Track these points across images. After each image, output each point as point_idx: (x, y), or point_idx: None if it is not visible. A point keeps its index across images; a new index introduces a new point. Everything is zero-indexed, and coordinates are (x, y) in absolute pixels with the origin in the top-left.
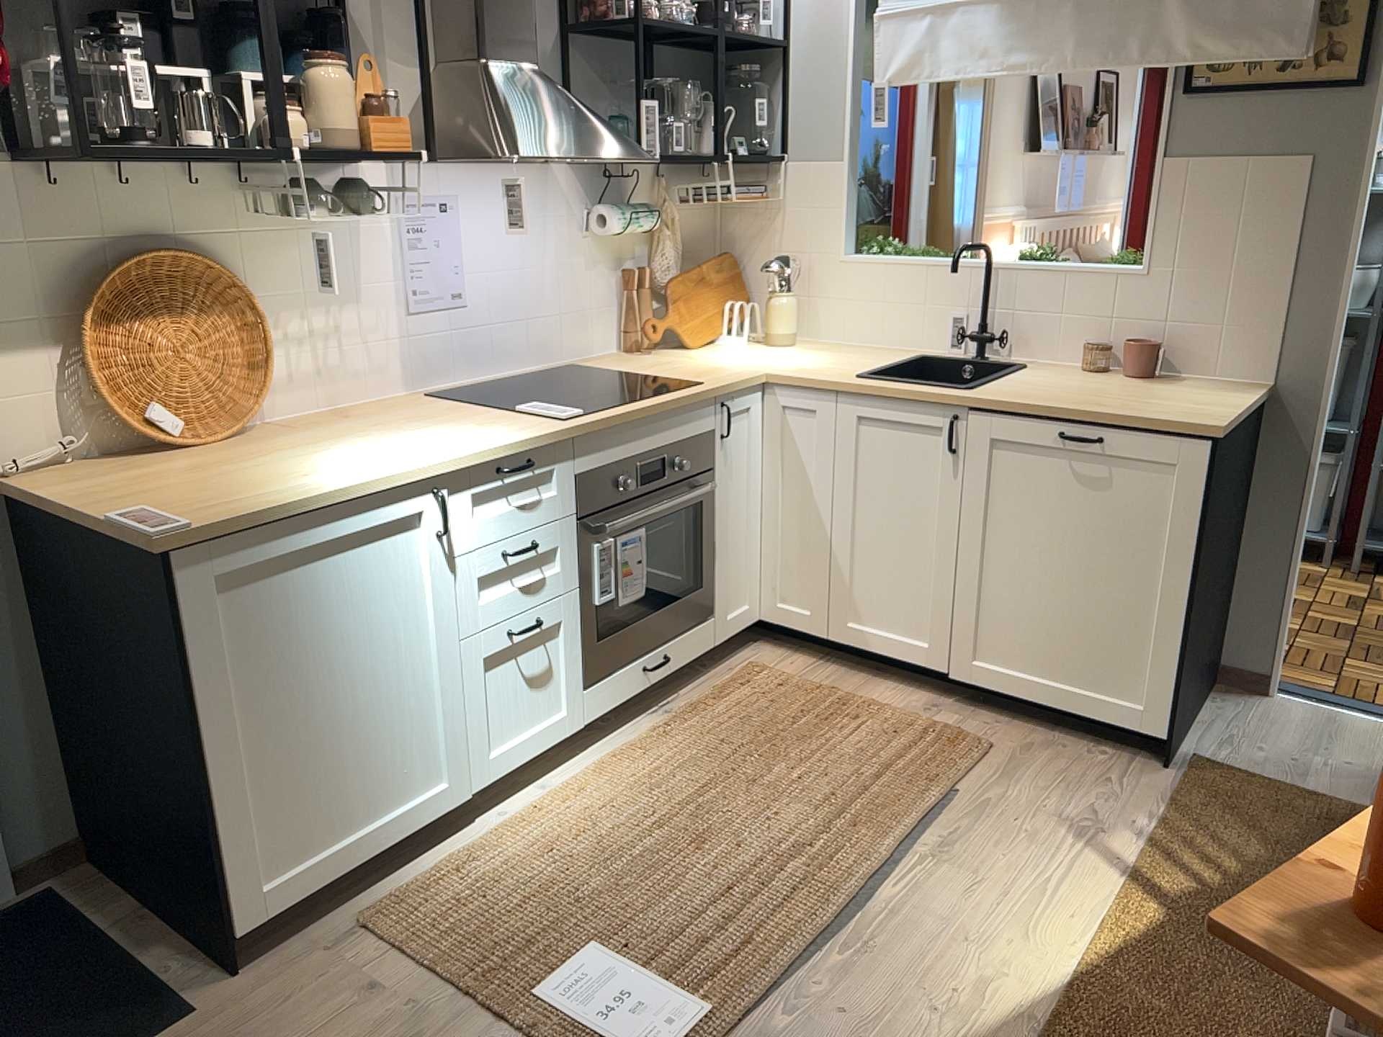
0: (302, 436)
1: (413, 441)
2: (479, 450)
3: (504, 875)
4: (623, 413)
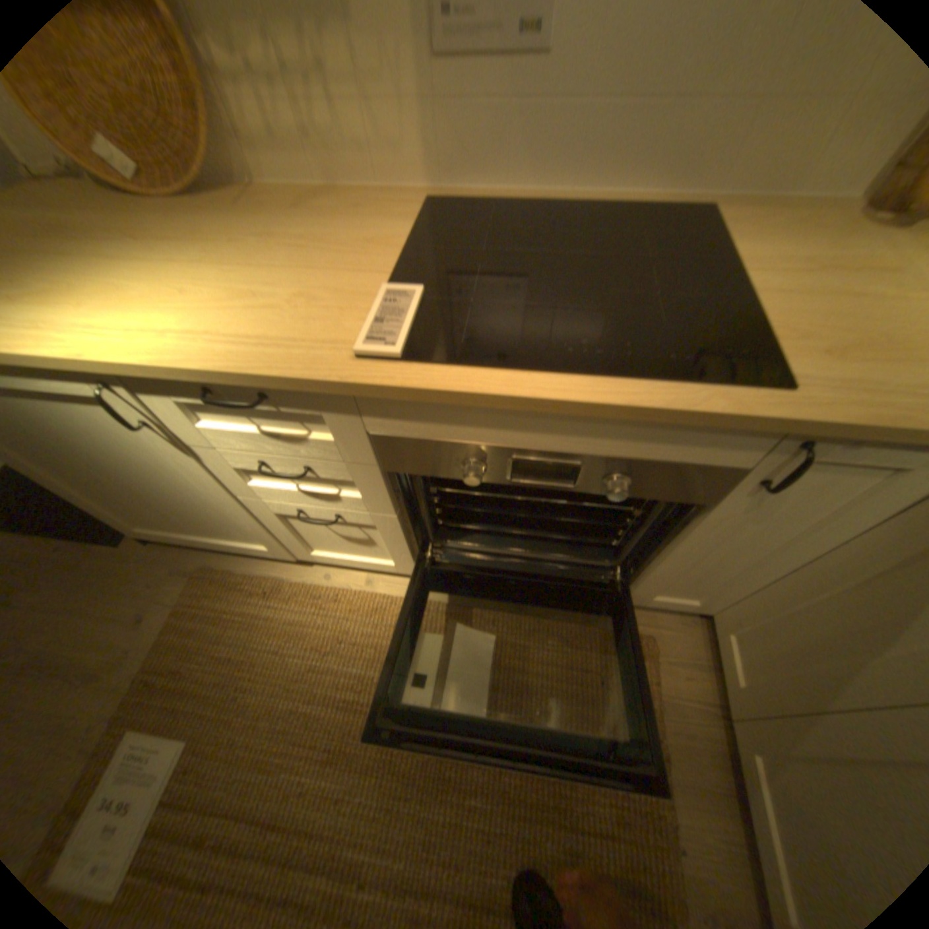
0: (205, 214)
1: (187, 286)
2: (144, 358)
3: (252, 624)
4: (464, 390)
